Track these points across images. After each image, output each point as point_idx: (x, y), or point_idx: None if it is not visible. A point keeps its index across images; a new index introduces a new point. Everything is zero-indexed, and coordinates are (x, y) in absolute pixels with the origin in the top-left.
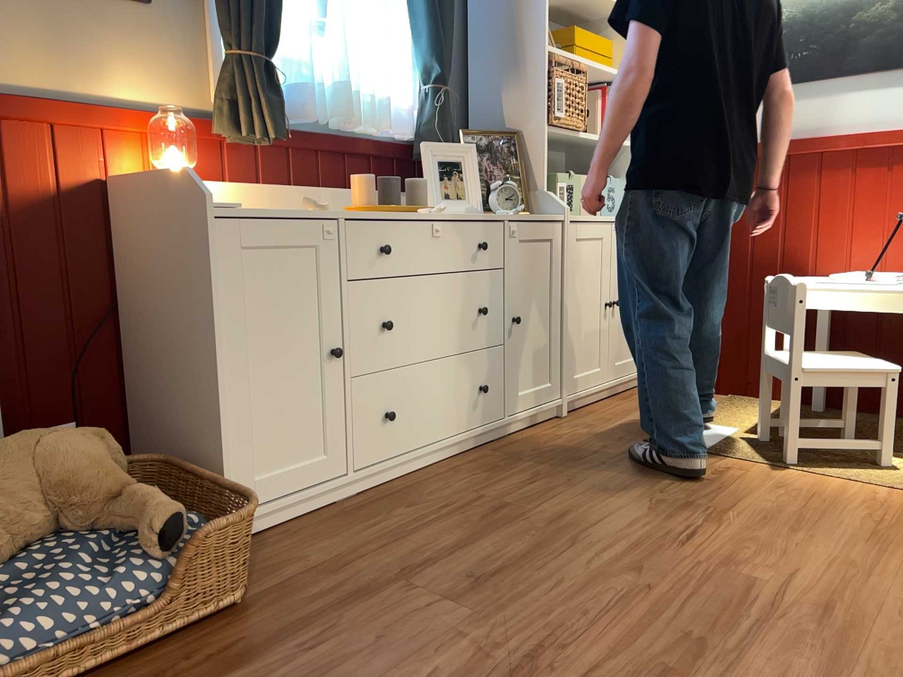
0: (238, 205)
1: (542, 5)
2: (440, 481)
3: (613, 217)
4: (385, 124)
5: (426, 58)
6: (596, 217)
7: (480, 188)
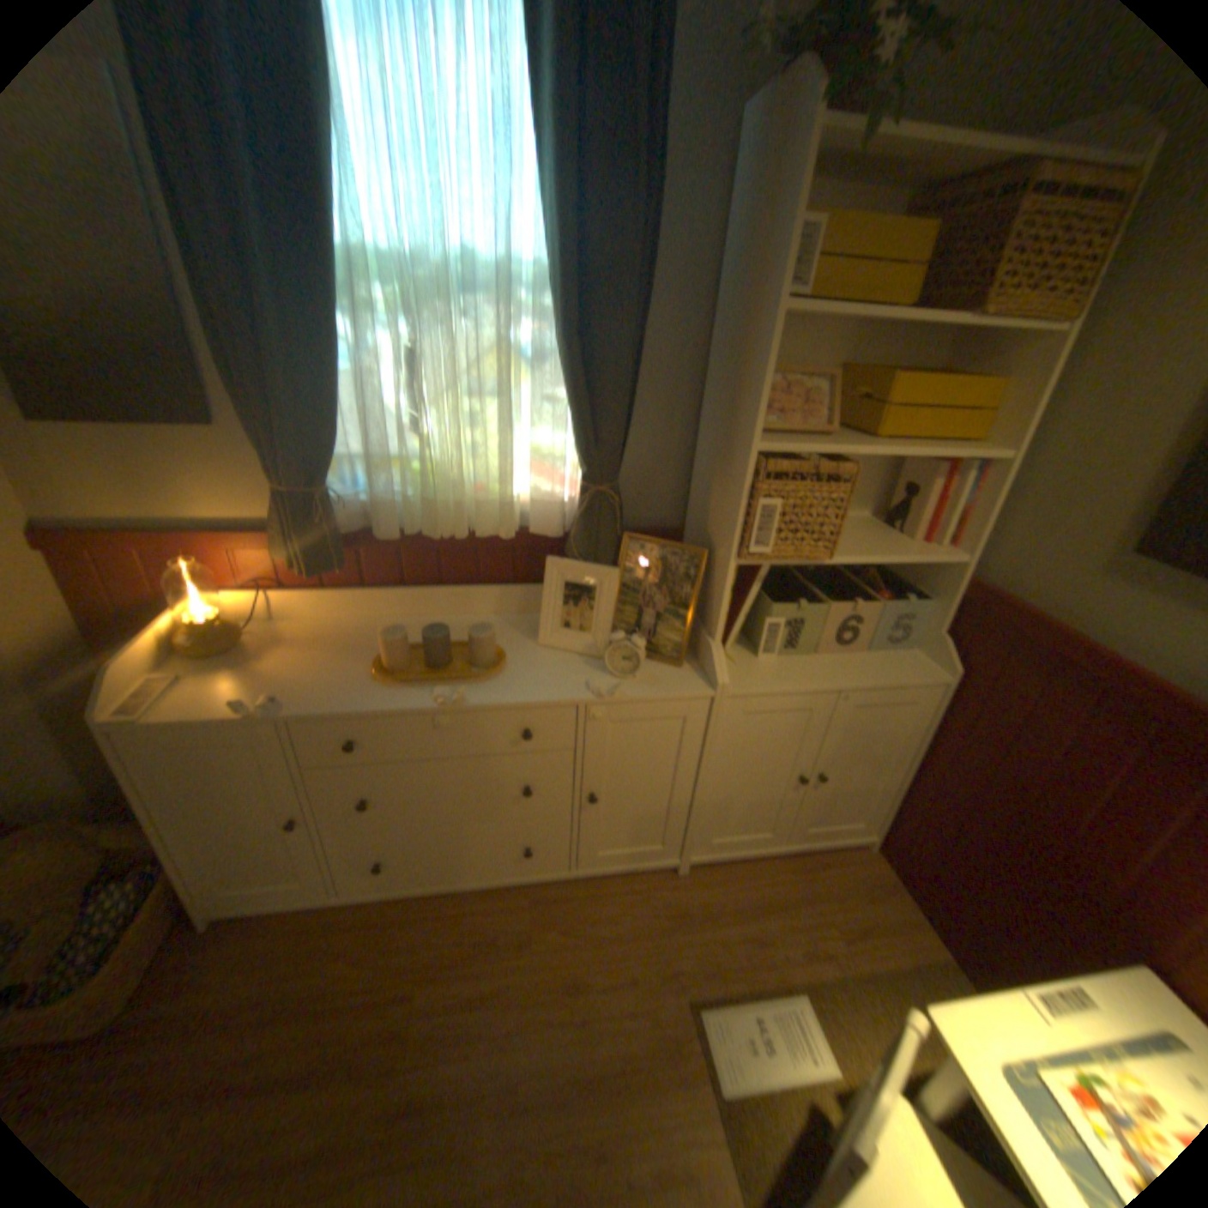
0: (139, 716)
1: (763, 377)
2: (426, 931)
3: (856, 679)
4: (502, 534)
5: (576, 446)
6: (830, 670)
7: (607, 627)
